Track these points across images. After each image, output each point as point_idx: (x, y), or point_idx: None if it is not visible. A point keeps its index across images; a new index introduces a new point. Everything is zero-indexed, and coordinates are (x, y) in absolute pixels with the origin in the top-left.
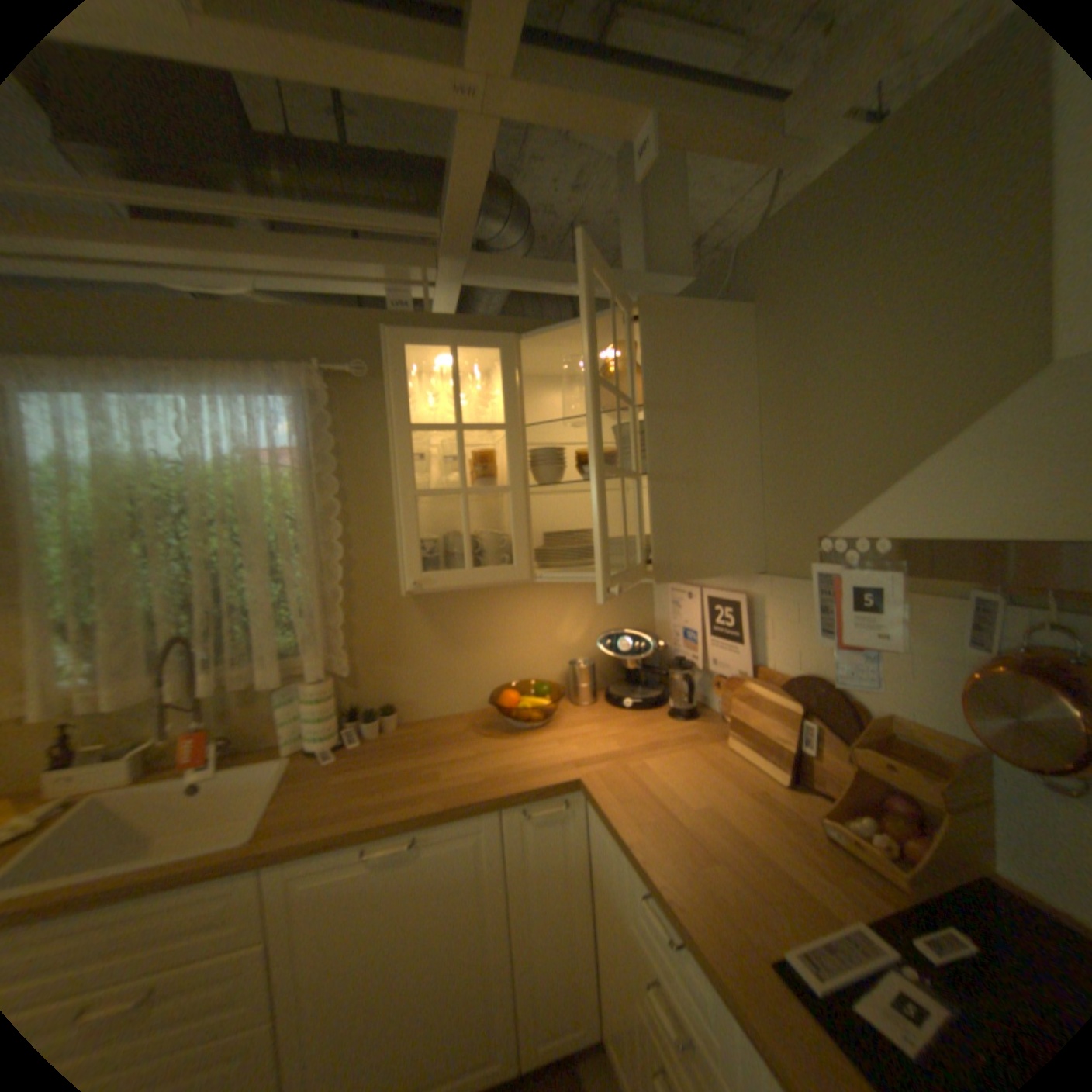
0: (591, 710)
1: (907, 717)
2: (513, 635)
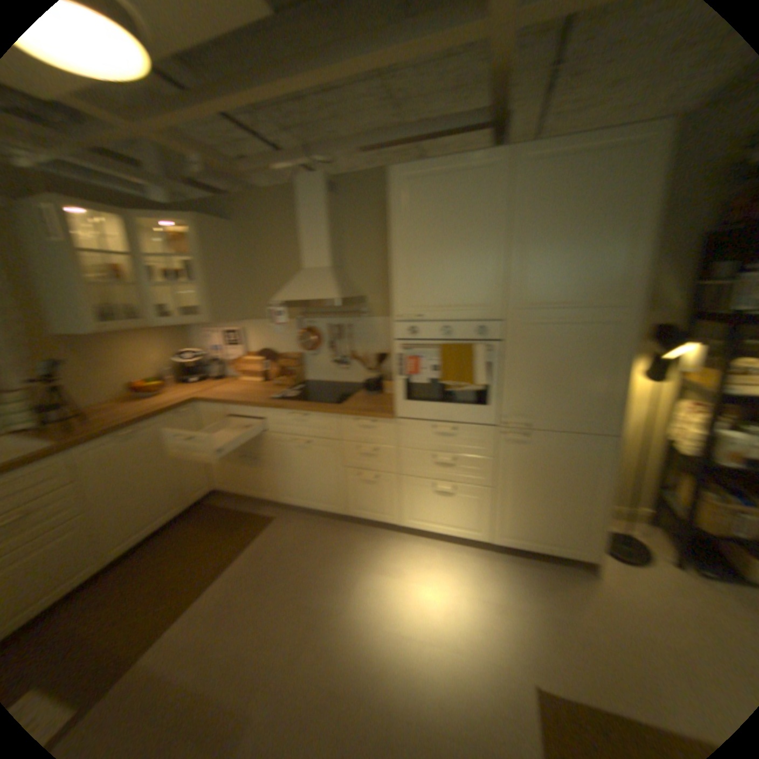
0: (170, 388)
1: (284, 352)
2: (118, 361)
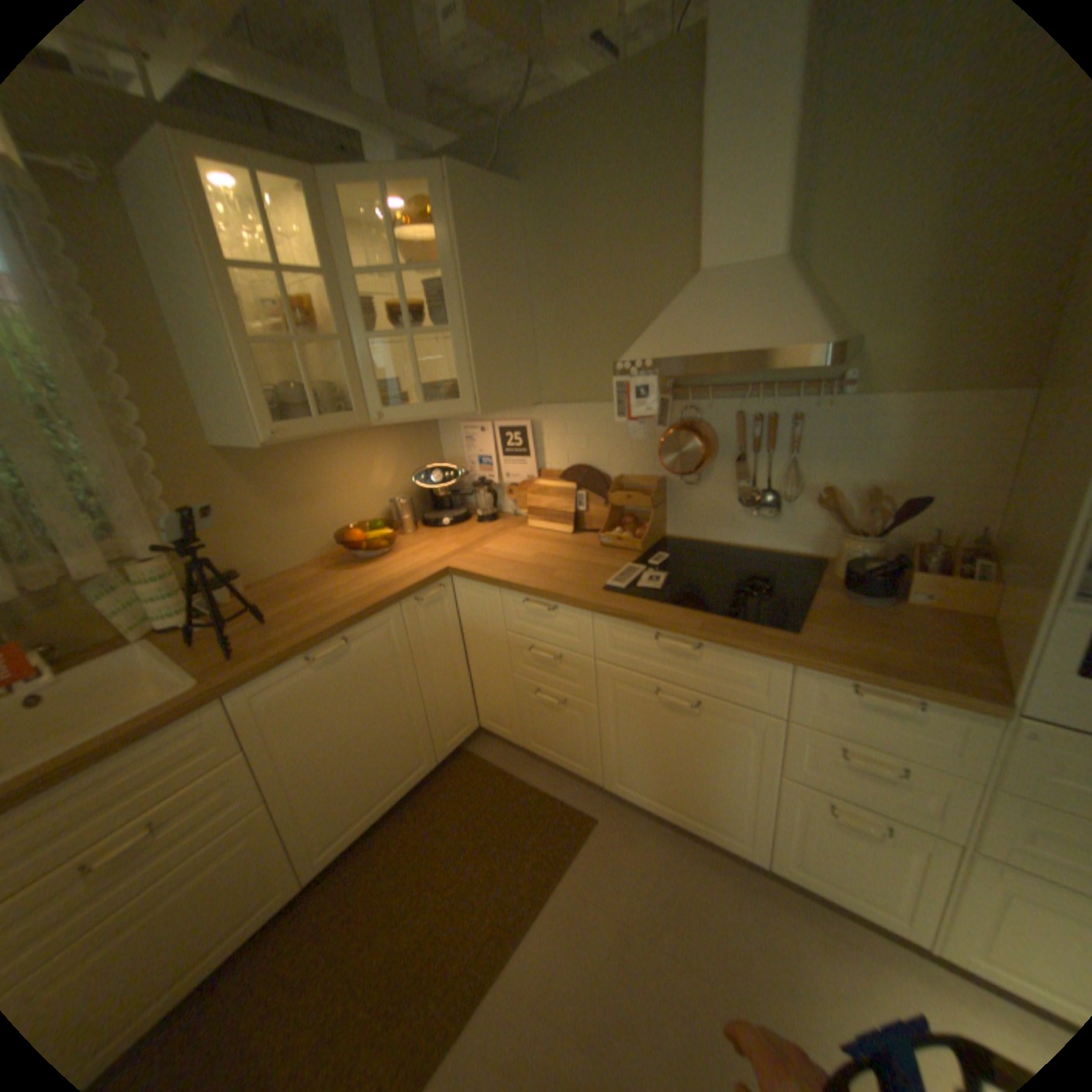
0: (417, 534)
1: (627, 472)
2: (334, 486)
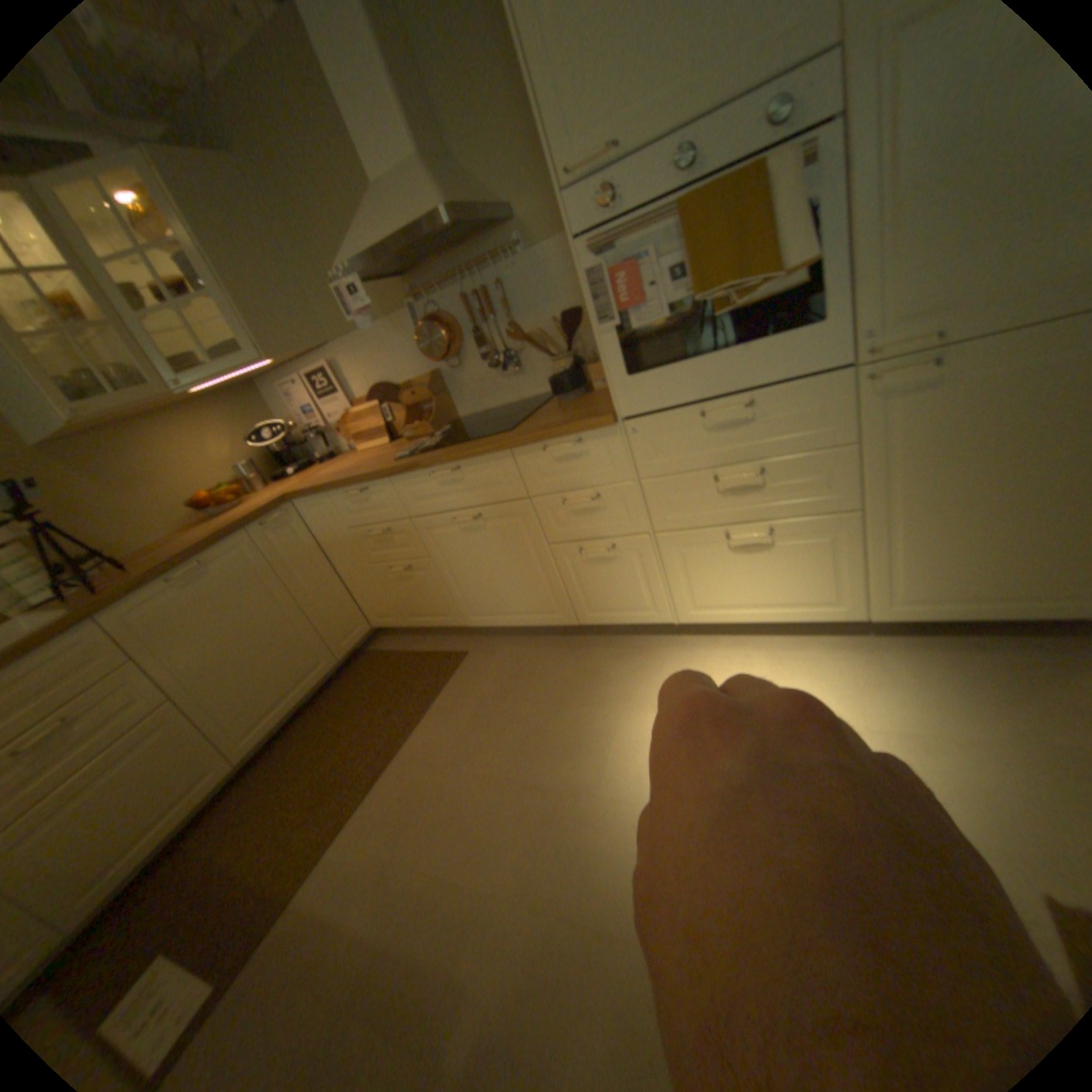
0: (267, 487)
1: (413, 376)
2: (171, 462)
